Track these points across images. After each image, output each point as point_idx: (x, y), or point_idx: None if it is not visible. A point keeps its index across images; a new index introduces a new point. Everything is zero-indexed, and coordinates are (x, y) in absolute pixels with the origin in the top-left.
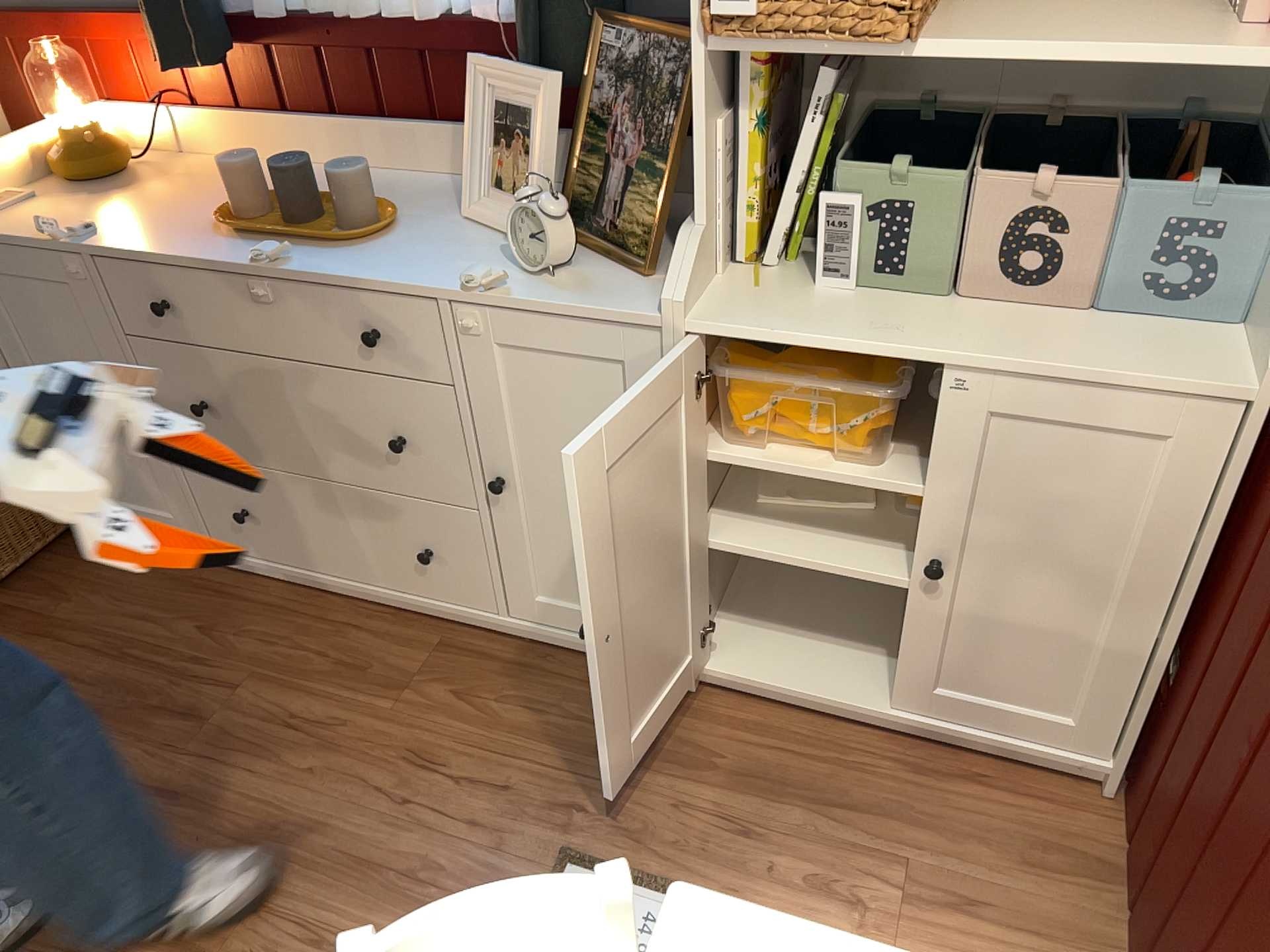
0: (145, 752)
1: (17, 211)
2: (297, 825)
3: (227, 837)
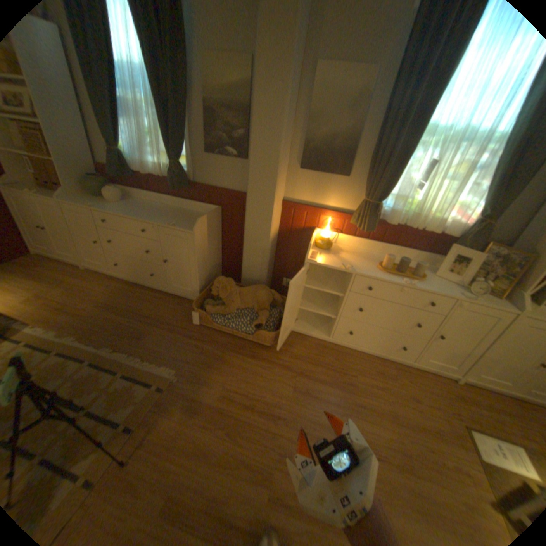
0: (348, 397)
1: (317, 255)
2: (401, 420)
3: (387, 423)
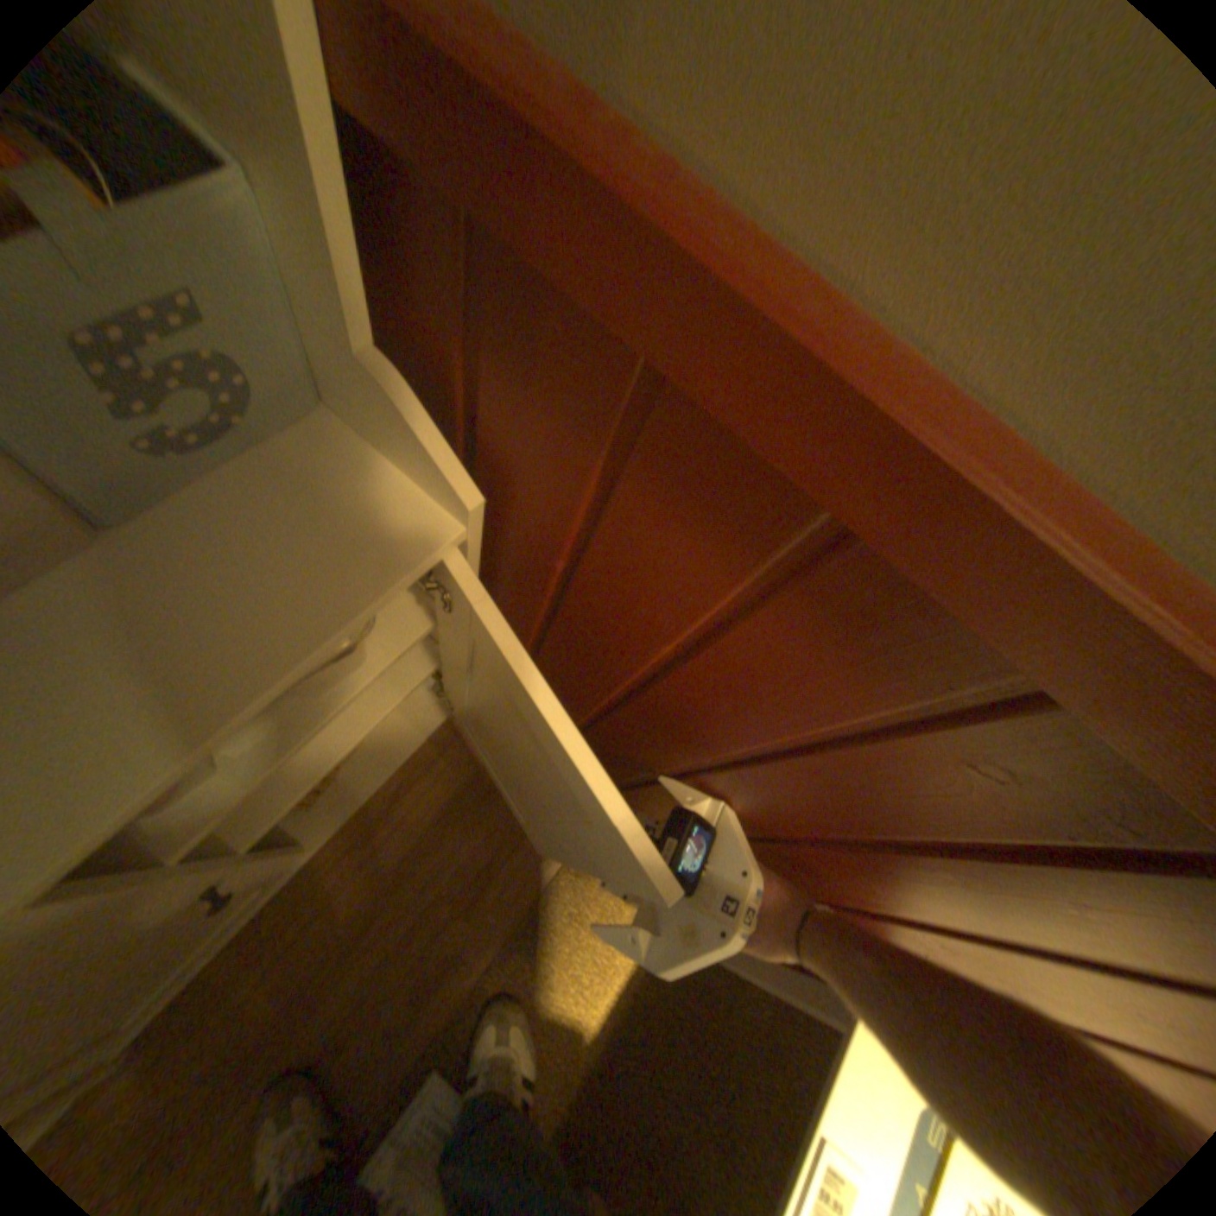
0: None
1: None
2: None
3: None
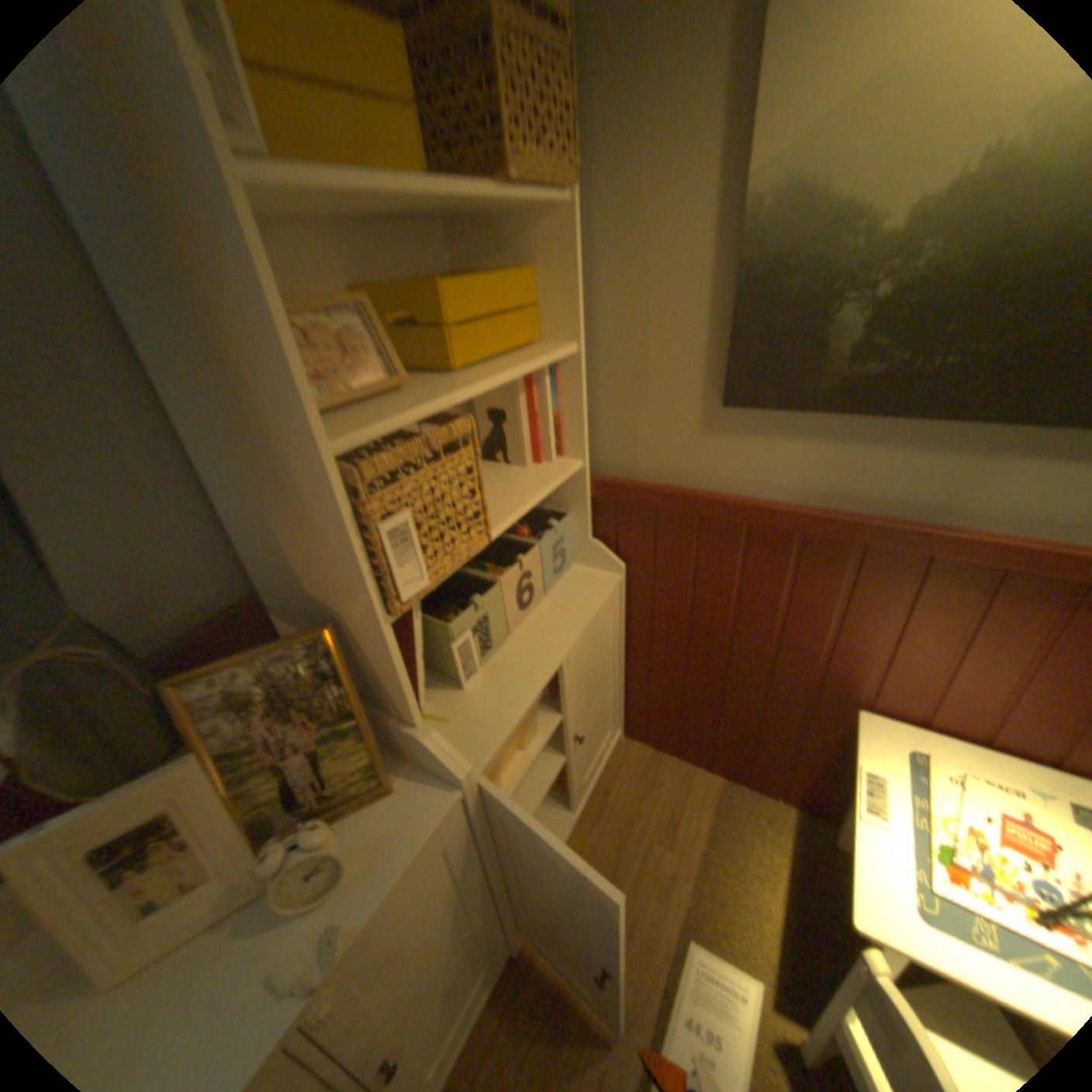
0: None
1: None
2: None
3: None
